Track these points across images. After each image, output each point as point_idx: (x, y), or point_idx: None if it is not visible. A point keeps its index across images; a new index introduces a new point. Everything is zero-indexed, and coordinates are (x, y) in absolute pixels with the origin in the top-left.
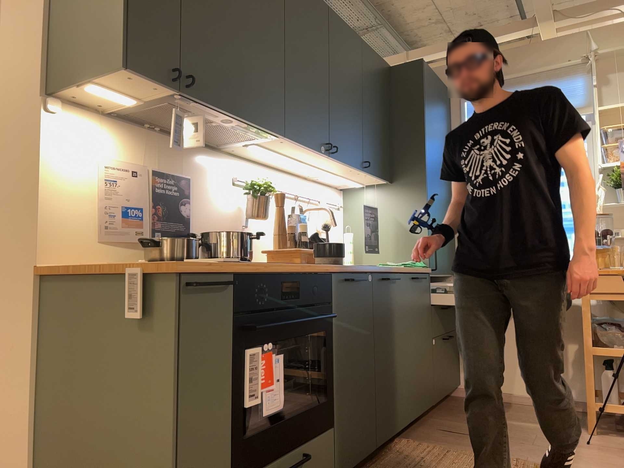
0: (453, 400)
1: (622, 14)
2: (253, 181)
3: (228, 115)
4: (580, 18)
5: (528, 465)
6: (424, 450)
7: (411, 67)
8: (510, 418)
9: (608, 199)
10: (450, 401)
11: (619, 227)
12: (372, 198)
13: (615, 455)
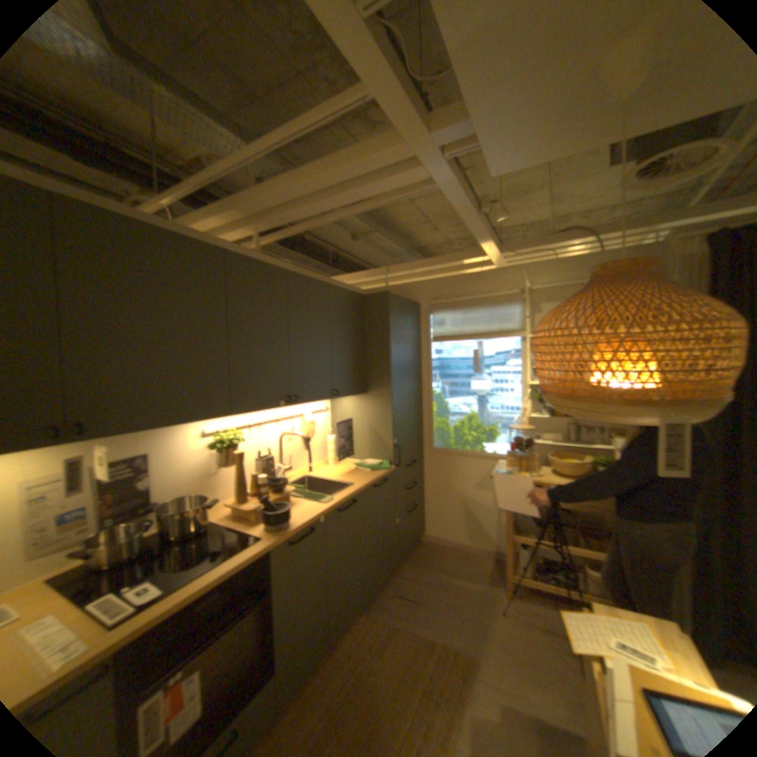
0: (418, 548)
1: (555, 253)
2: (221, 435)
3: (153, 430)
4: (522, 253)
5: (449, 658)
6: (374, 634)
7: (380, 297)
8: (453, 575)
9: (536, 406)
10: (415, 551)
11: (543, 430)
12: (351, 404)
13: (520, 633)
